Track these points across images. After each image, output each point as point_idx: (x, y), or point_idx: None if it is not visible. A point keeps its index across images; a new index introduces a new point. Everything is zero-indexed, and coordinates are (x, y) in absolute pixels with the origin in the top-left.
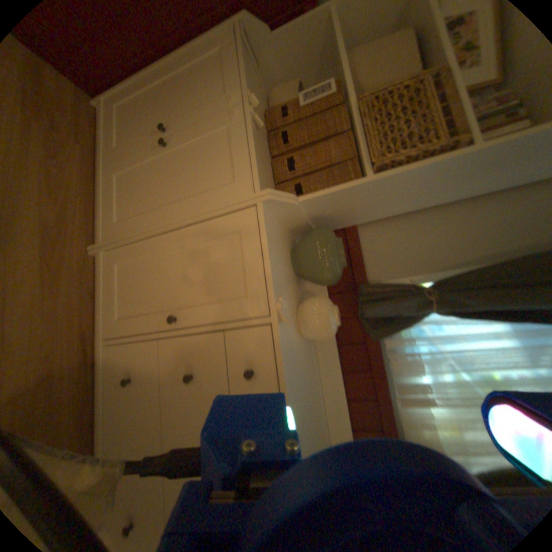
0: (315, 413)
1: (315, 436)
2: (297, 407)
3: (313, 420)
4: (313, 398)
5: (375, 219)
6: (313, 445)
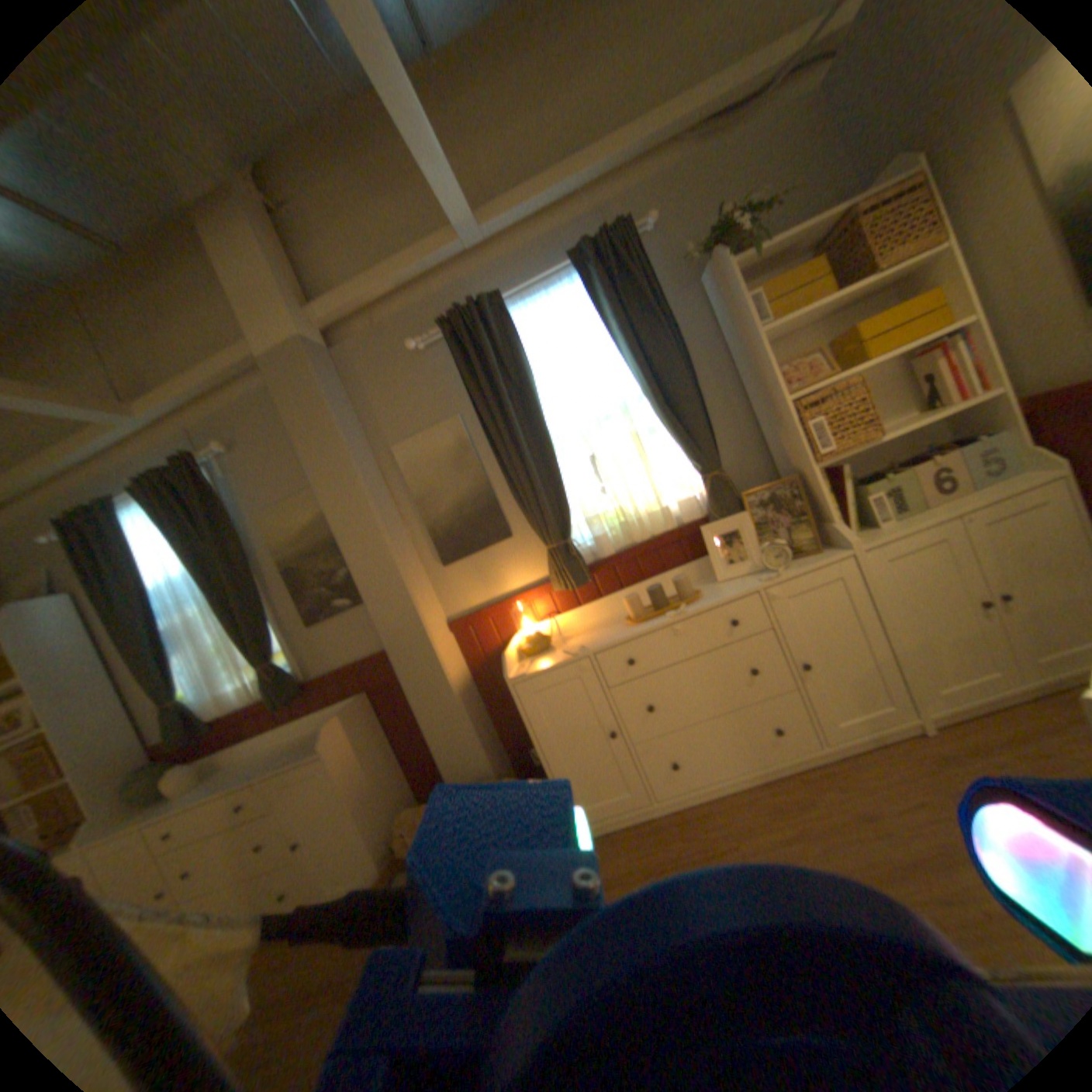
0: (234, 769)
1: (235, 771)
2: (185, 800)
3: (227, 775)
4: (226, 773)
5: (124, 742)
6: (228, 777)
